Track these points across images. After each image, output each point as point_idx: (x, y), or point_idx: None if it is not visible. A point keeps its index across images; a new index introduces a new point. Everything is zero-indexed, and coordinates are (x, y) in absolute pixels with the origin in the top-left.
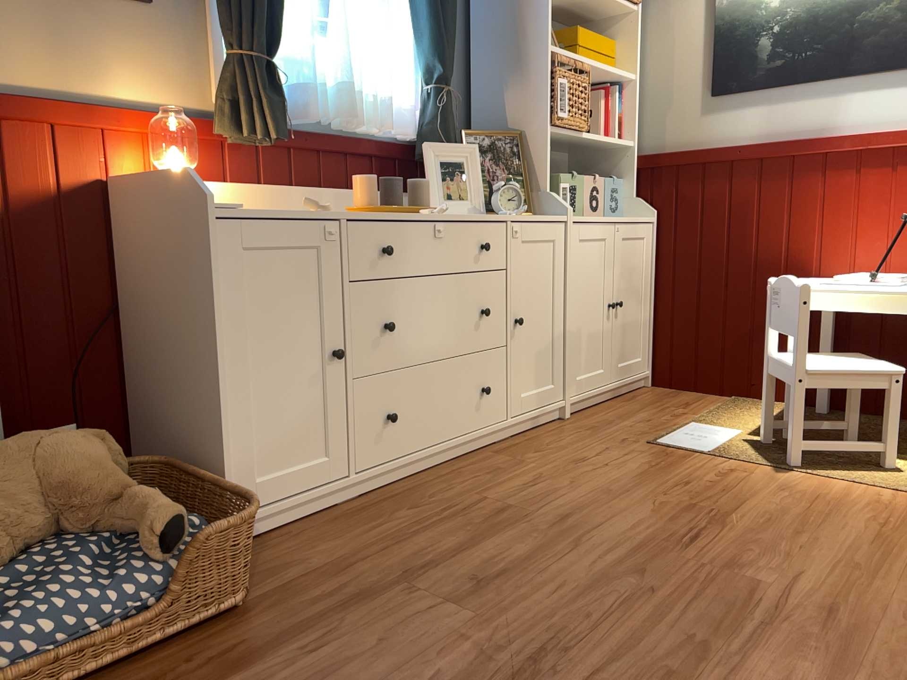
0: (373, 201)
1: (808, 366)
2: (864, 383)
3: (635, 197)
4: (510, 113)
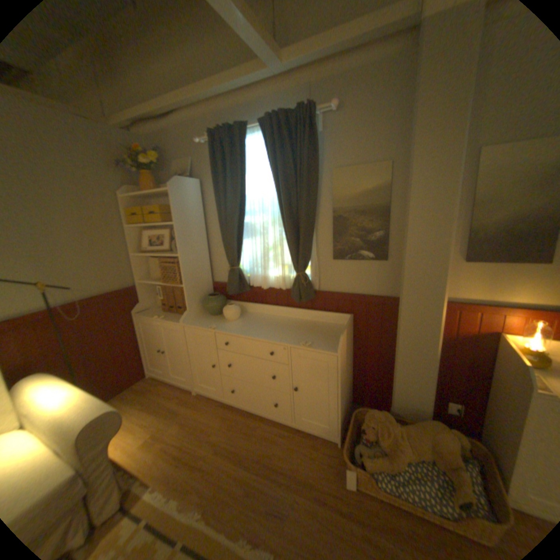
0: None
1: None
2: None
3: None
4: None
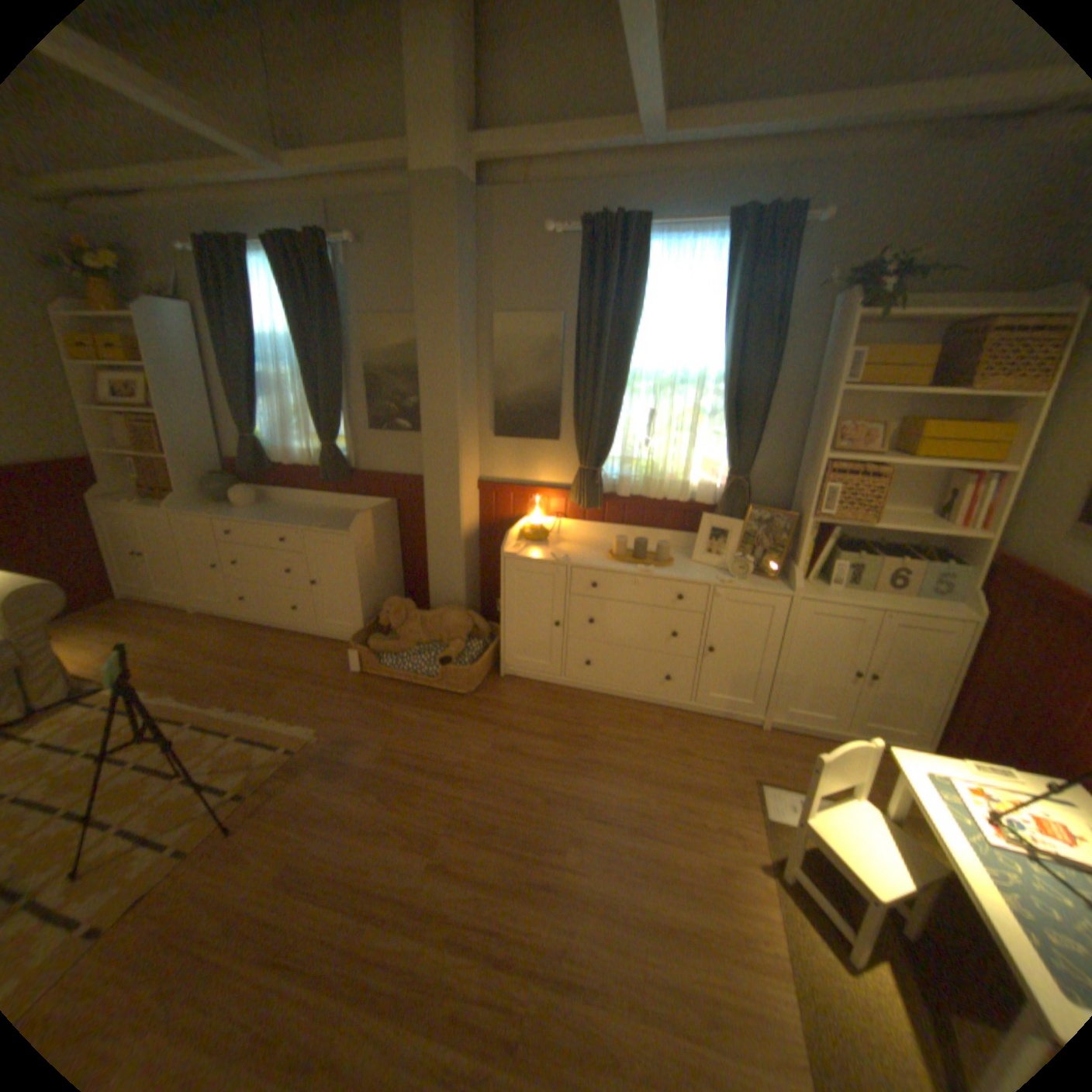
0: (620, 553)
1: (821, 825)
2: (850, 880)
3: (980, 590)
4: (803, 496)
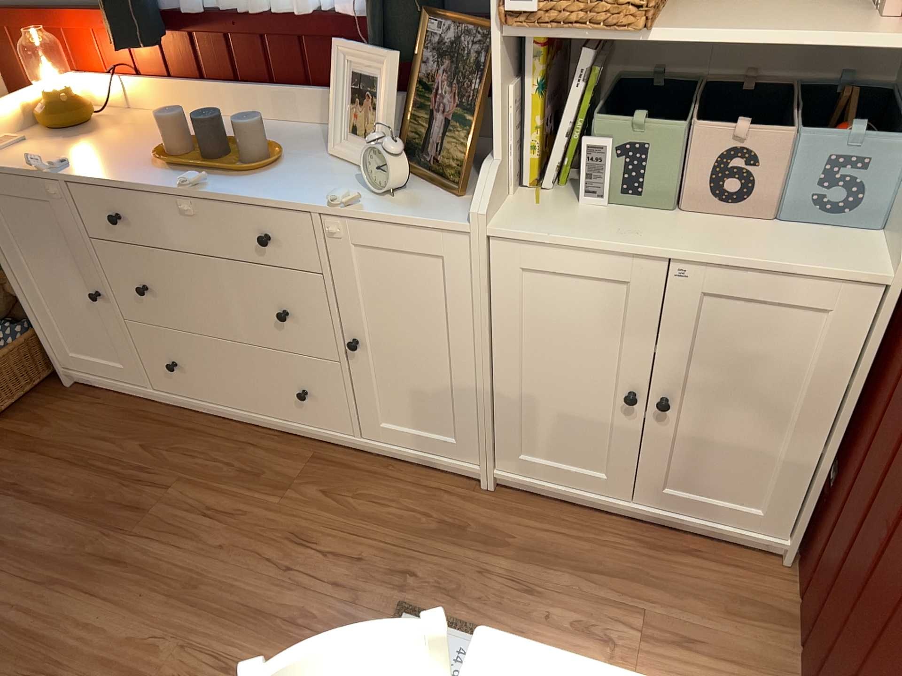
0: (179, 148)
1: None
2: None
3: None
4: None
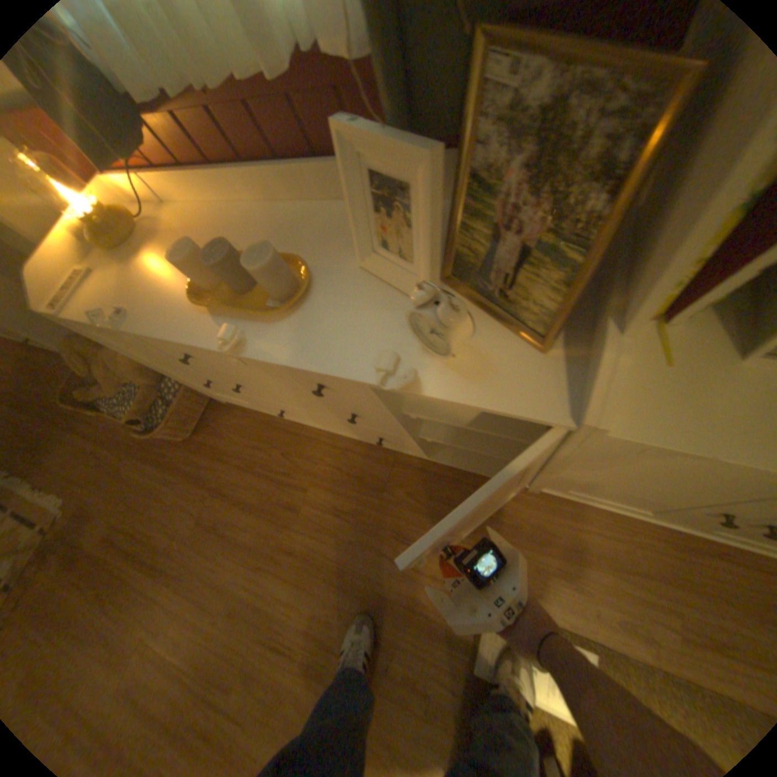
0: (200, 283)
1: None
2: None
3: None
4: None
